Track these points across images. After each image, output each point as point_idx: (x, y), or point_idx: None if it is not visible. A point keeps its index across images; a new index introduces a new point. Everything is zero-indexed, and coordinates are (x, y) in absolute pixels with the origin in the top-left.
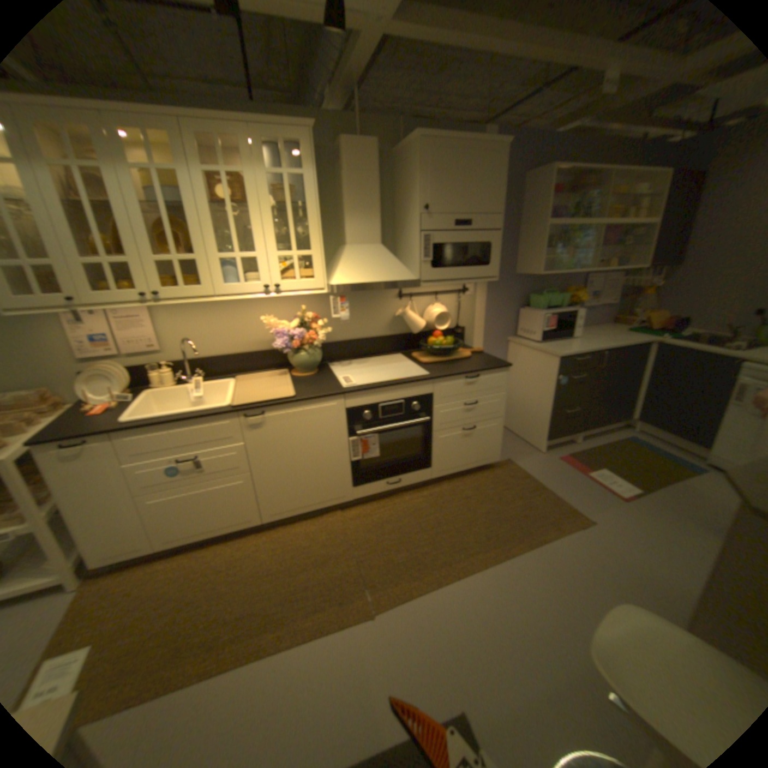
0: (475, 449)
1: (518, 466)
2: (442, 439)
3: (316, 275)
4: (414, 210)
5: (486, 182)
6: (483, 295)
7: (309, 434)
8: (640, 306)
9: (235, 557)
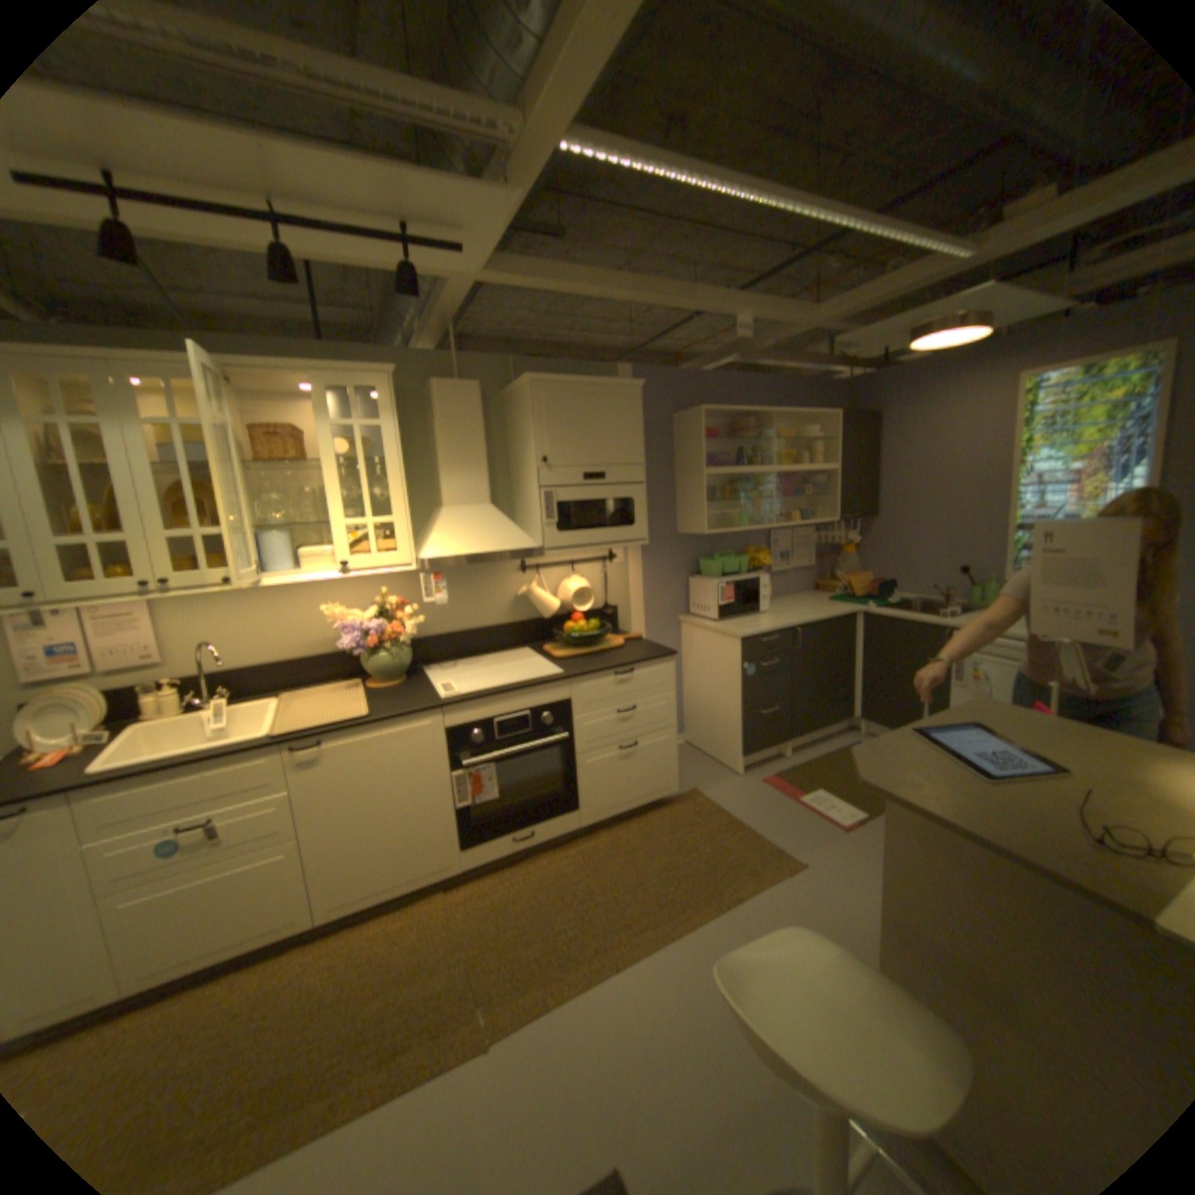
0: (639, 776)
1: (705, 797)
2: (590, 765)
3: (399, 547)
4: (530, 464)
5: (617, 431)
6: (637, 563)
7: (388, 772)
8: (840, 569)
9: (263, 988)
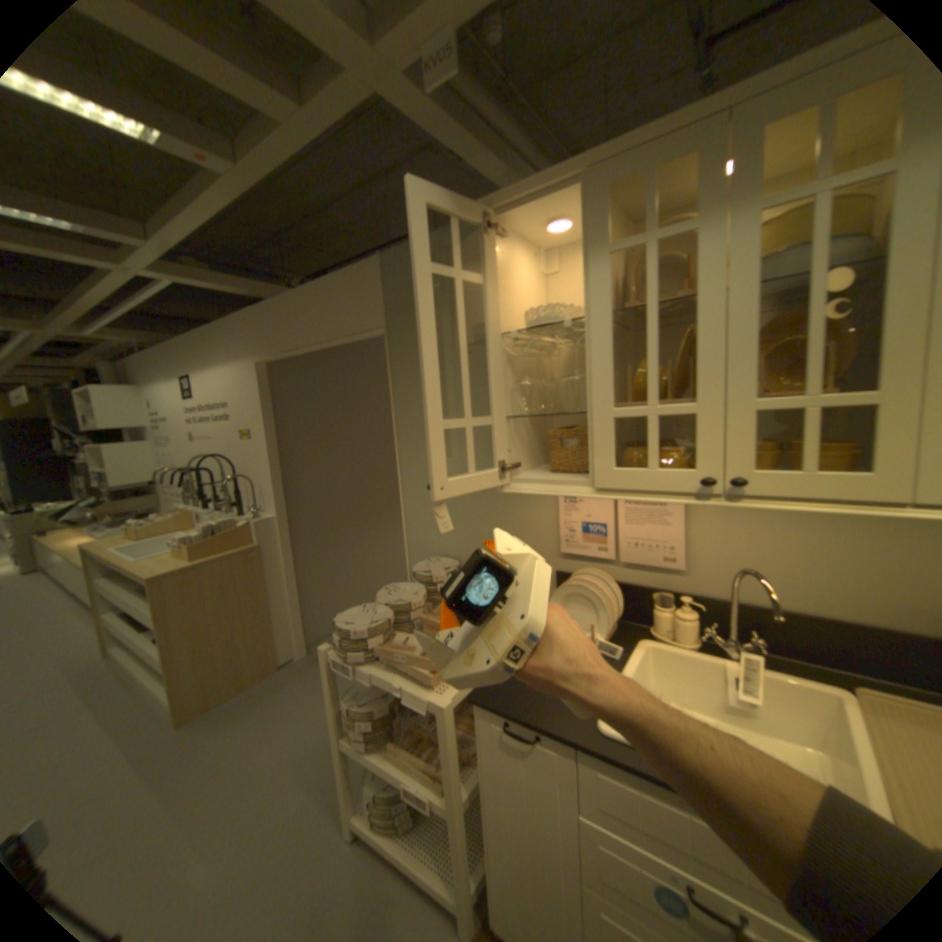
0: None
1: None
2: None
3: None
4: None
5: None
6: None
7: None
8: None
9: None
